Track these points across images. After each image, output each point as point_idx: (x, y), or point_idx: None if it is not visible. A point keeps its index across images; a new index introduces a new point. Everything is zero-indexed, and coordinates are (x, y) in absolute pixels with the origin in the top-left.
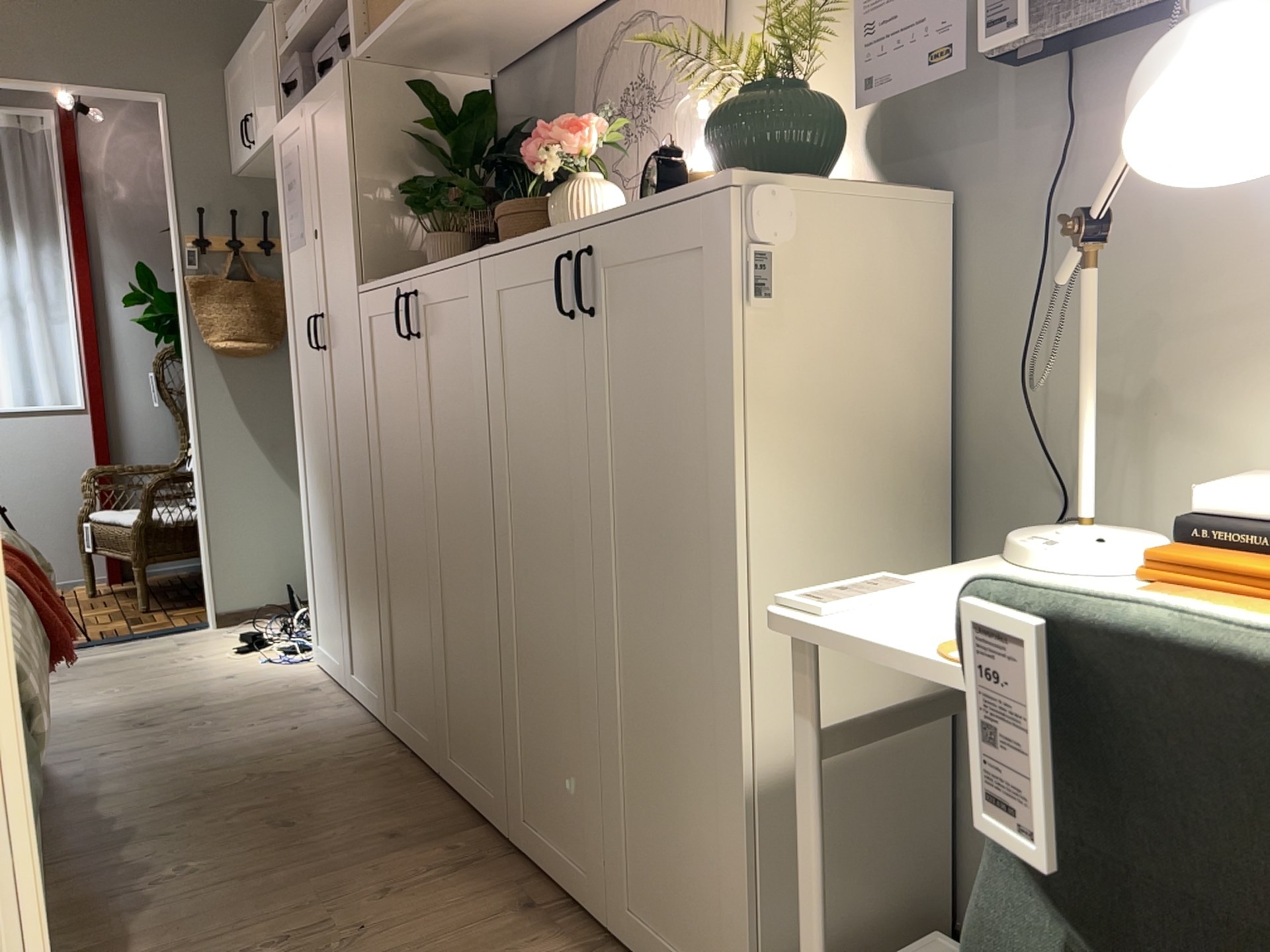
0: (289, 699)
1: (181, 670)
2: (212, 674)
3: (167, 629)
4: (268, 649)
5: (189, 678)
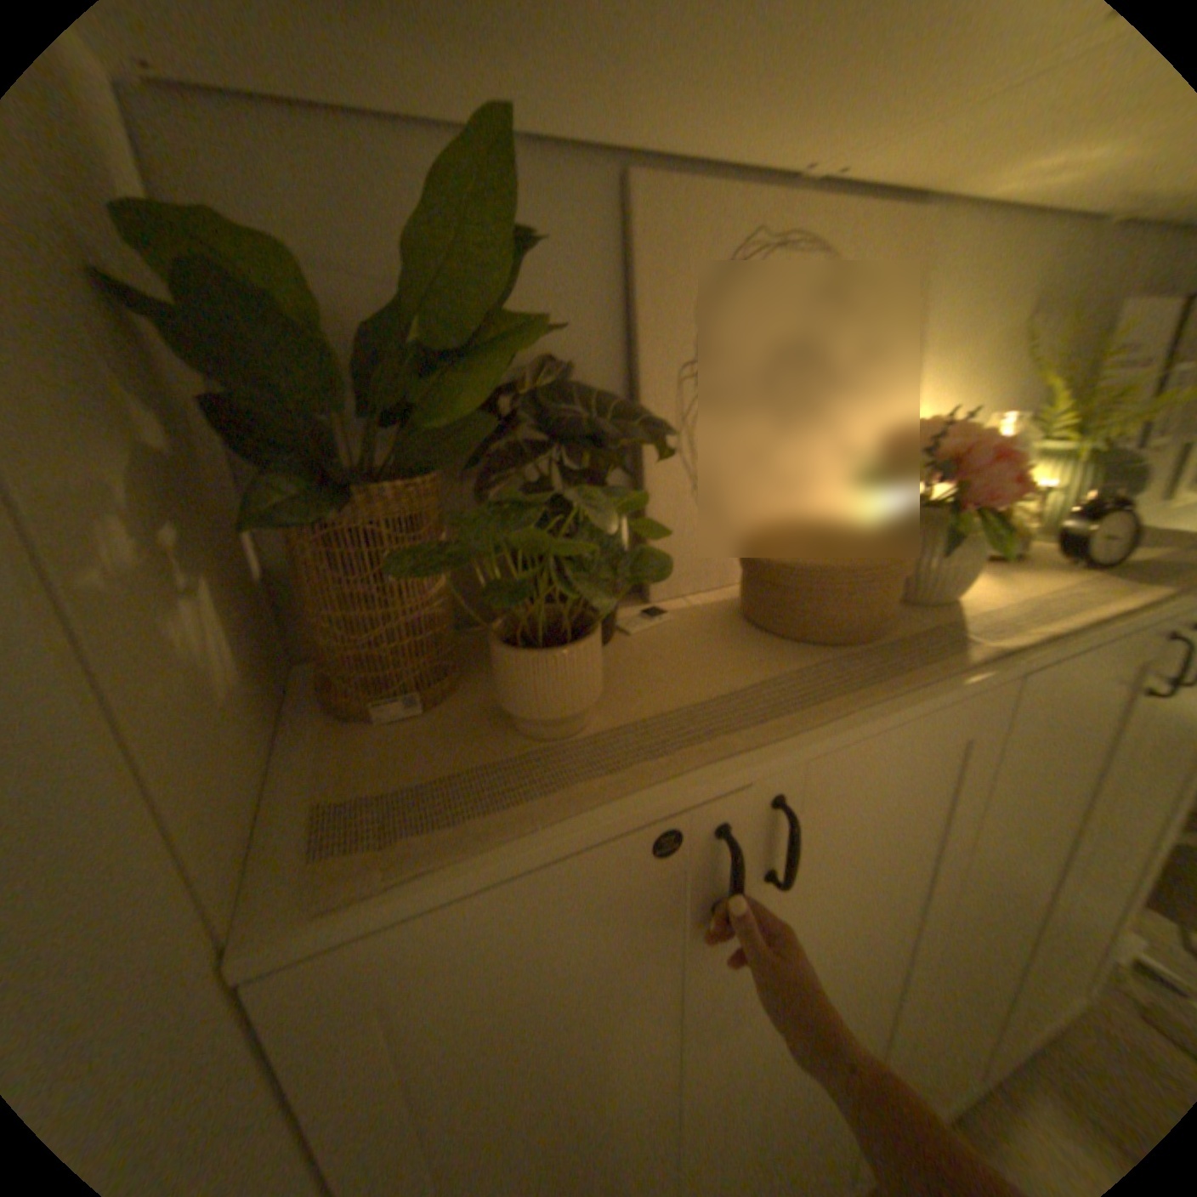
0: None
1: None
2: None
3: None
4: None
5: None
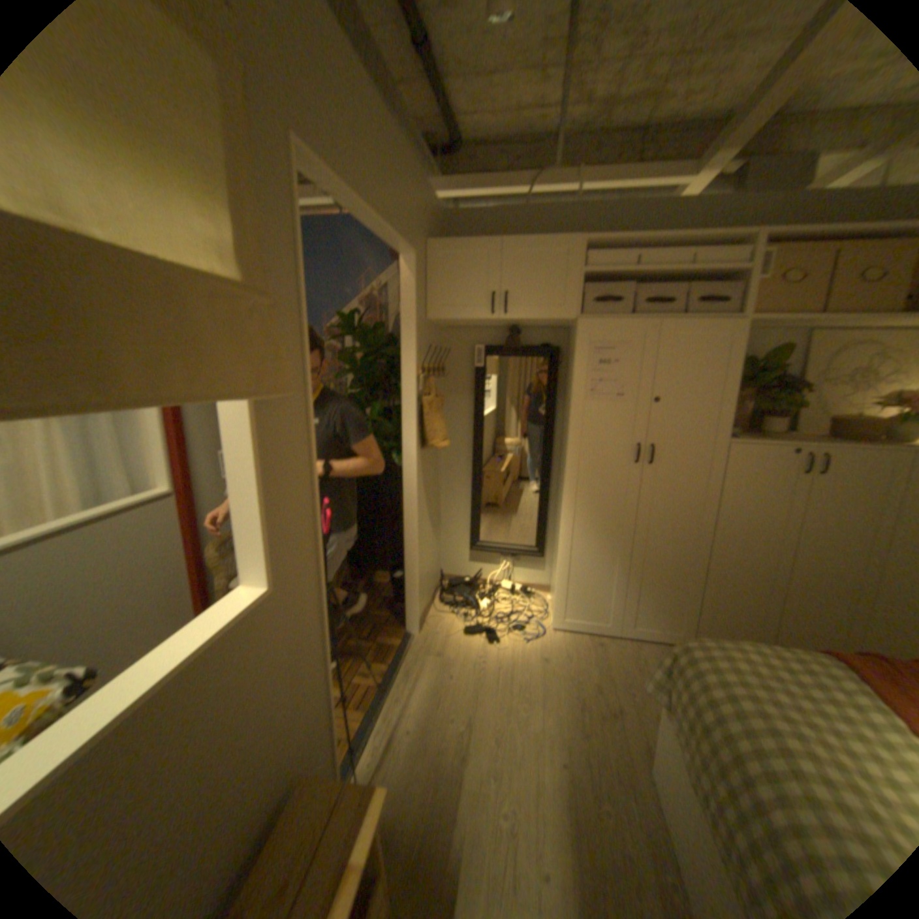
0: (611, 657)
1: (508, 674)
2: (532, 666)
3: (400, 652)
4: (498, 634)
5: (529, 675)
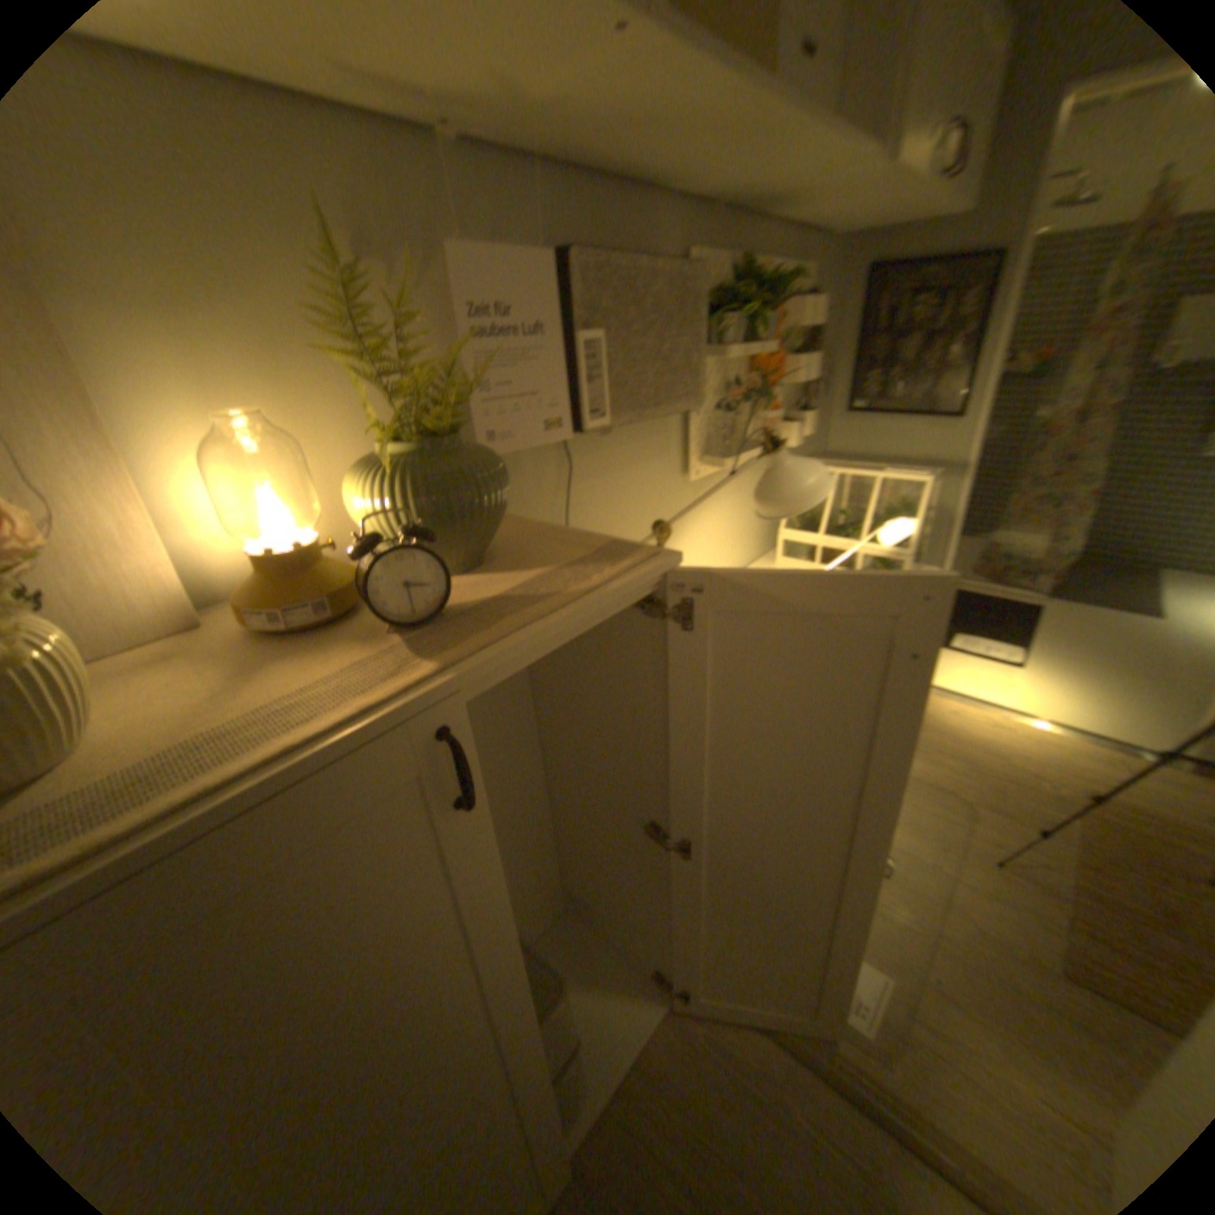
0: None
1: None
2: None
3: None
4: None
5: None
